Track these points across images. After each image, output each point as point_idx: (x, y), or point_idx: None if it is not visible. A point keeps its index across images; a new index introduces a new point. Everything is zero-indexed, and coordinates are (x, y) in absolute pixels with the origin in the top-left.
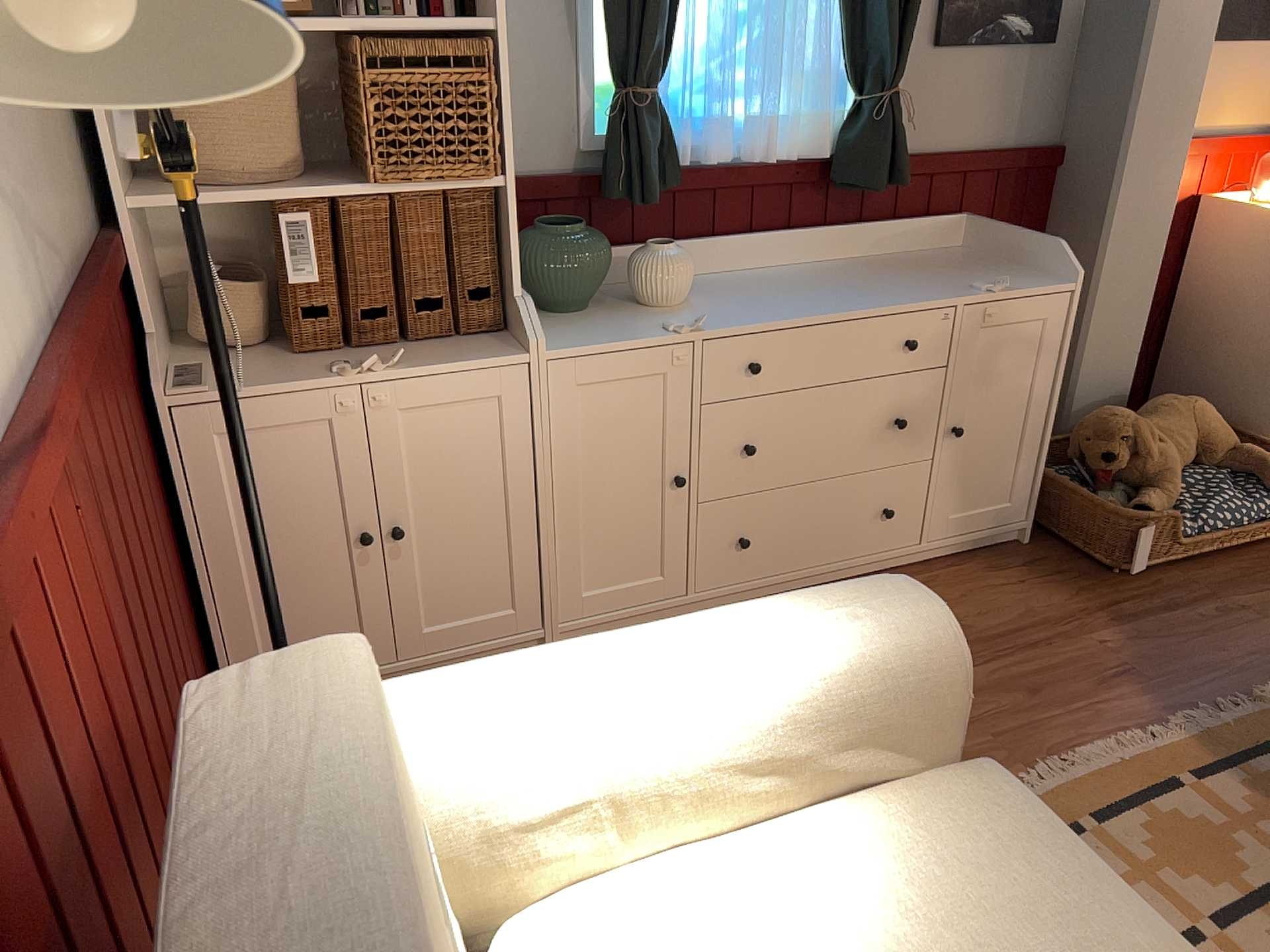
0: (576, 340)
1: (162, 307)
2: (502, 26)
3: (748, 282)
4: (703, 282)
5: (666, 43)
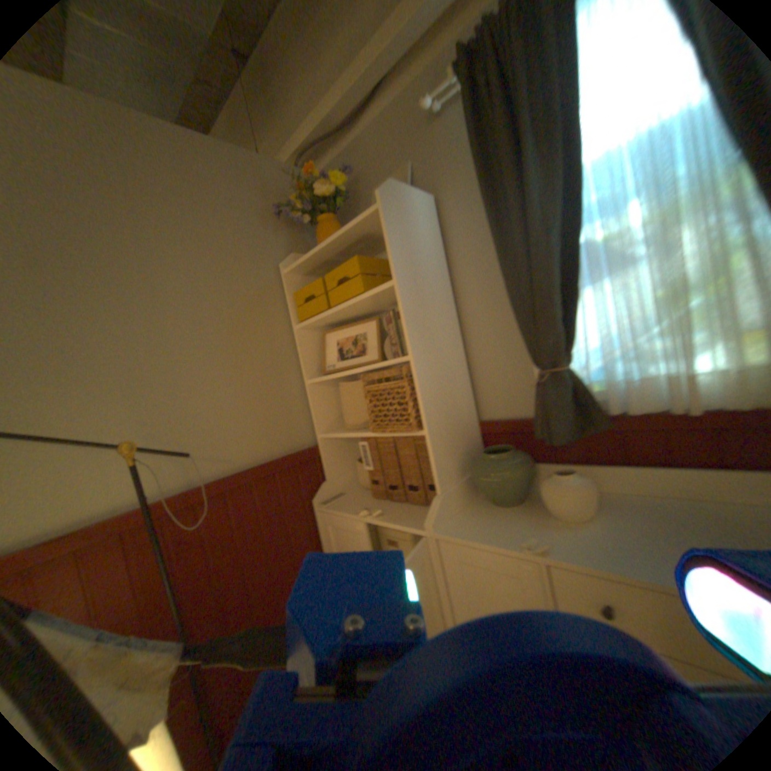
0: (465, 530)
1: (353, 467)
2: (415, 355)
3: (688, 516)
4: (643, 504)
5: (565, 336)
